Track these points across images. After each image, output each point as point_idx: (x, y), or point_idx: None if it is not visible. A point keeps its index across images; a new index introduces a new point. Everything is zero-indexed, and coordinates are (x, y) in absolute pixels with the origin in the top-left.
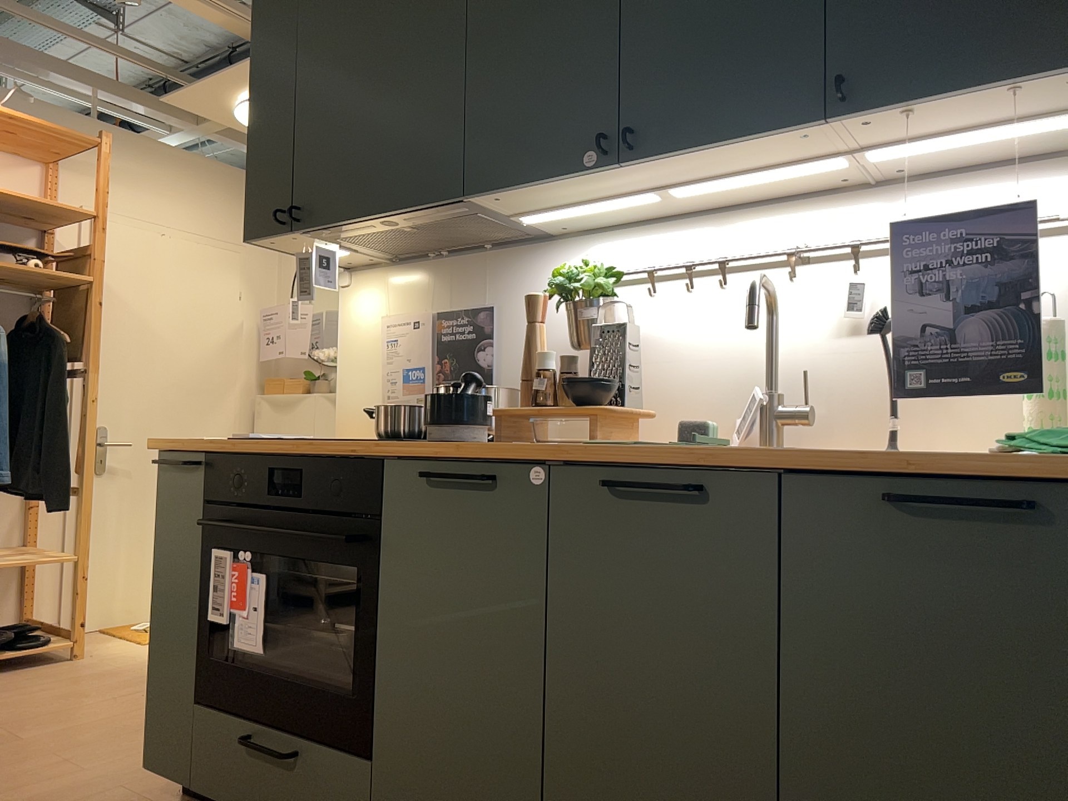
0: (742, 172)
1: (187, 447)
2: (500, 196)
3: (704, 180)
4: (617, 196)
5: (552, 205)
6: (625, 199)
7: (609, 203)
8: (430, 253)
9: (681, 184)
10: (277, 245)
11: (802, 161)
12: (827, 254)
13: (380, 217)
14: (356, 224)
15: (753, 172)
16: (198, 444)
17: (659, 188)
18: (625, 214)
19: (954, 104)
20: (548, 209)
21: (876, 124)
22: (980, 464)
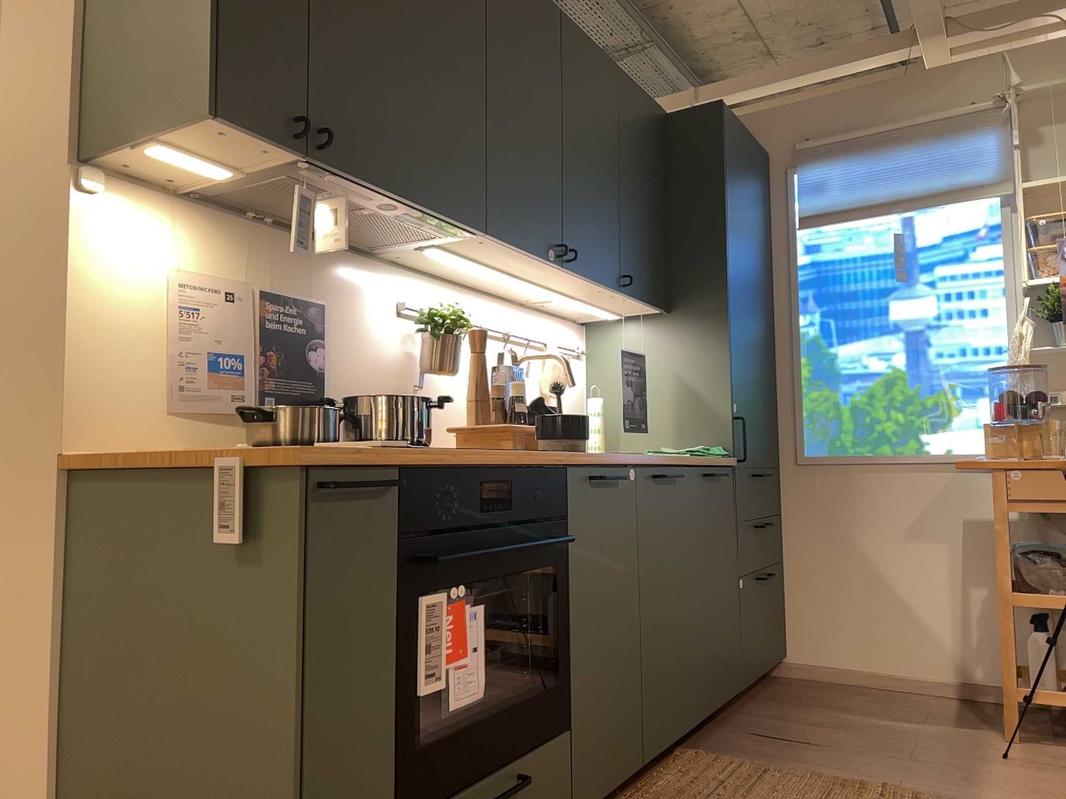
0: (547, 285)
1: (378, 459)
2: (487, 241)
3: (533, 281)
4: (497, 268)
5: (463, 252)
6: (495, 271)
7: (485, 268)
8: (256, 213)
9: (525, 278)
10: (214, 135)
11: (565, 292)
12: (514, 338)
13: (406, 203)
14: (375, 192)
15: (550, 287)
16: (401, 456)
17: (516, 275)
18: (440, 267)
19: (632, 301)
20: (459, 254)
21: (612, 296)
22: (711, 460)
